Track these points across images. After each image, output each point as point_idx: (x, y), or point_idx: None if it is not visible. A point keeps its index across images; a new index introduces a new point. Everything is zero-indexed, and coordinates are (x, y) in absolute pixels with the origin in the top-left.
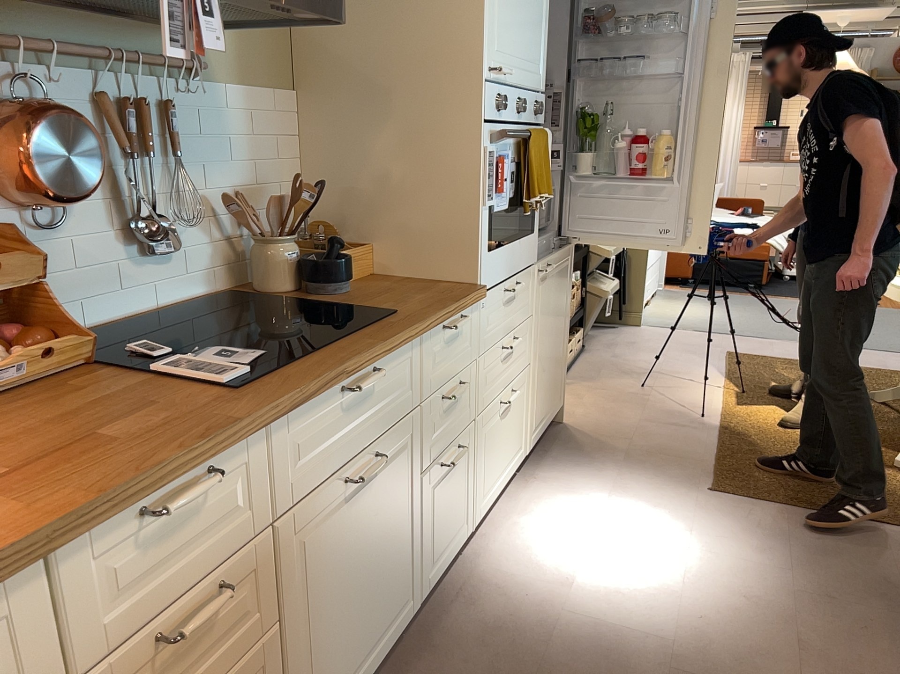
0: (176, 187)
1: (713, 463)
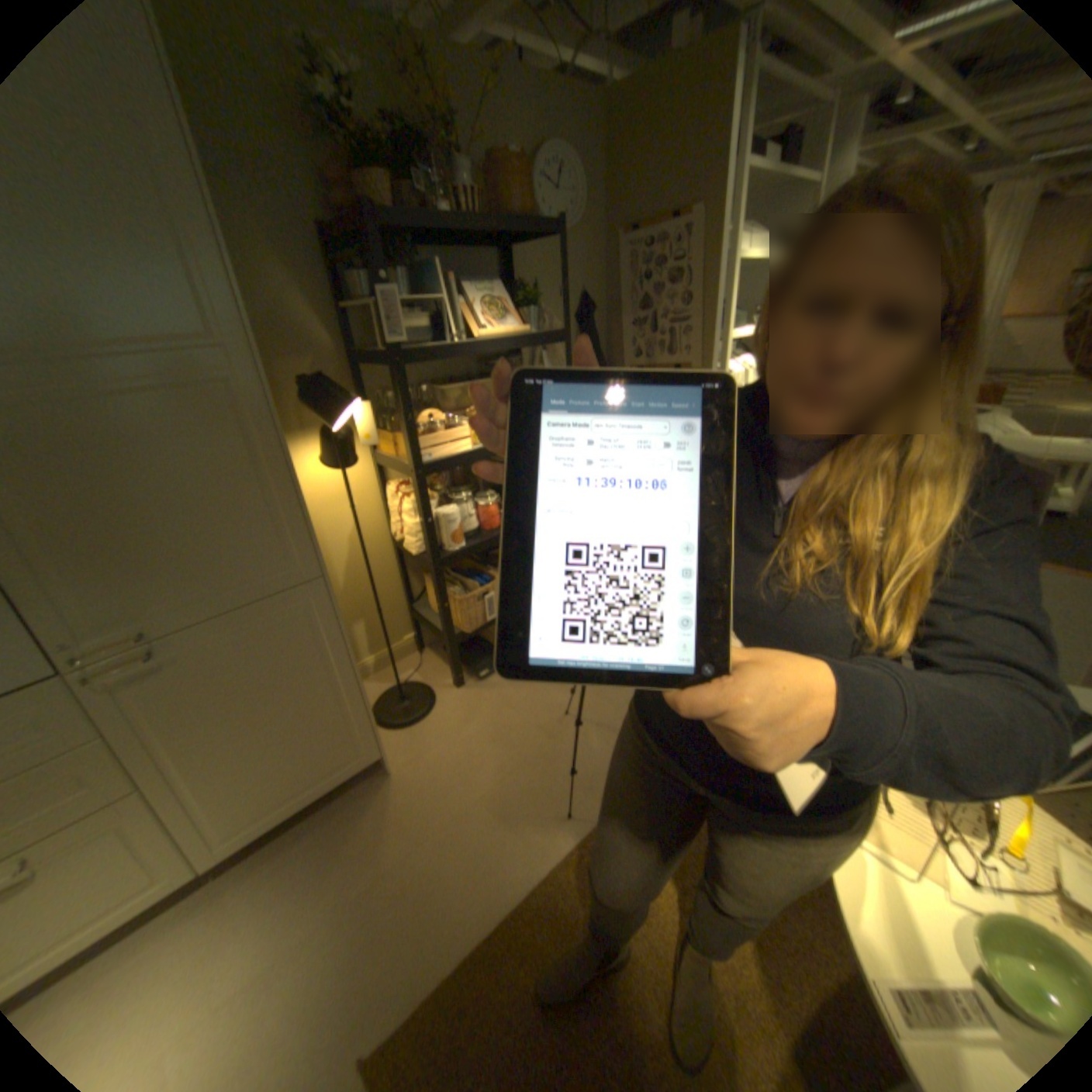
0: None
1: (449, 979)
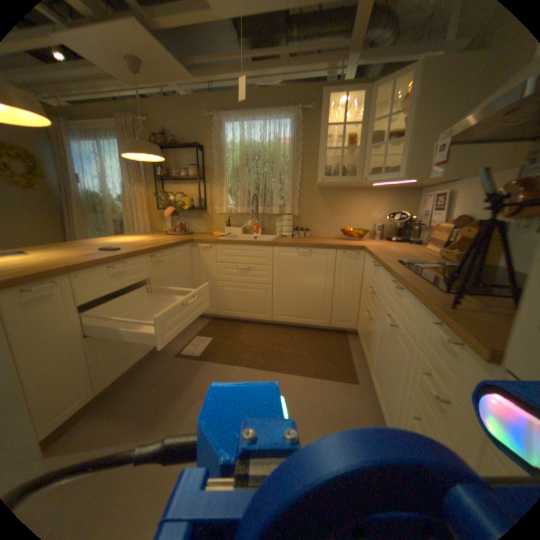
0: None
1: None
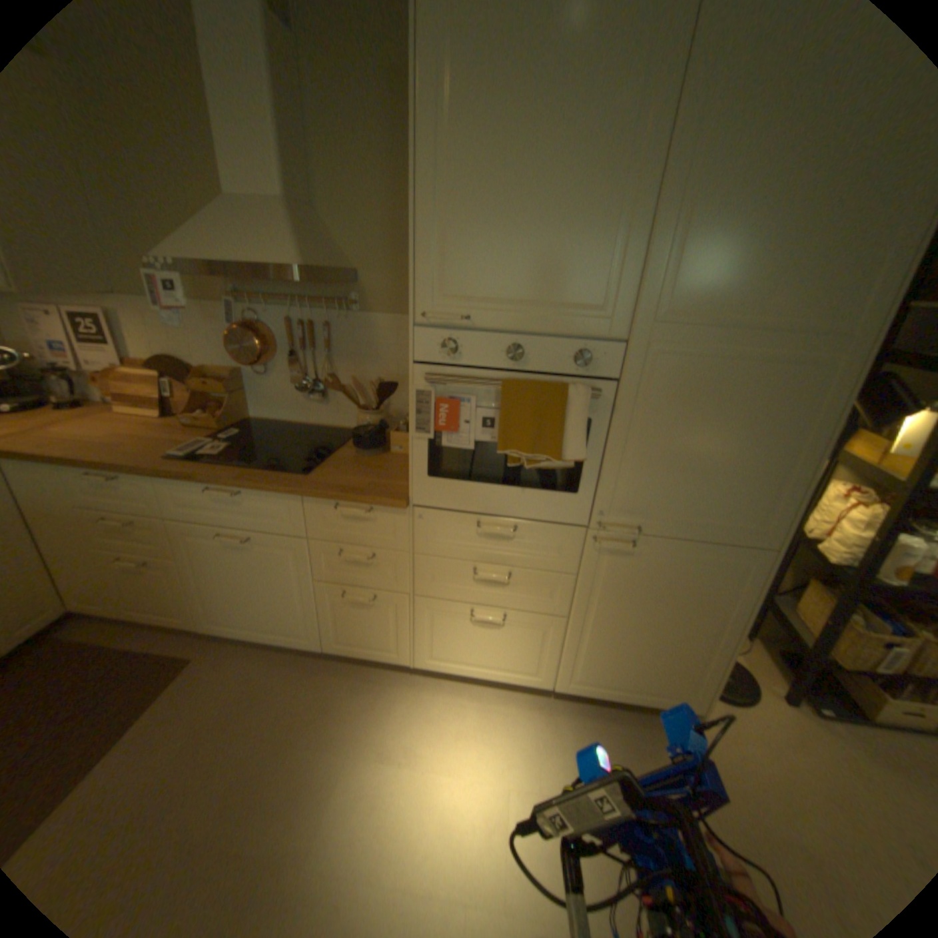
0: (330, 367)
1: None
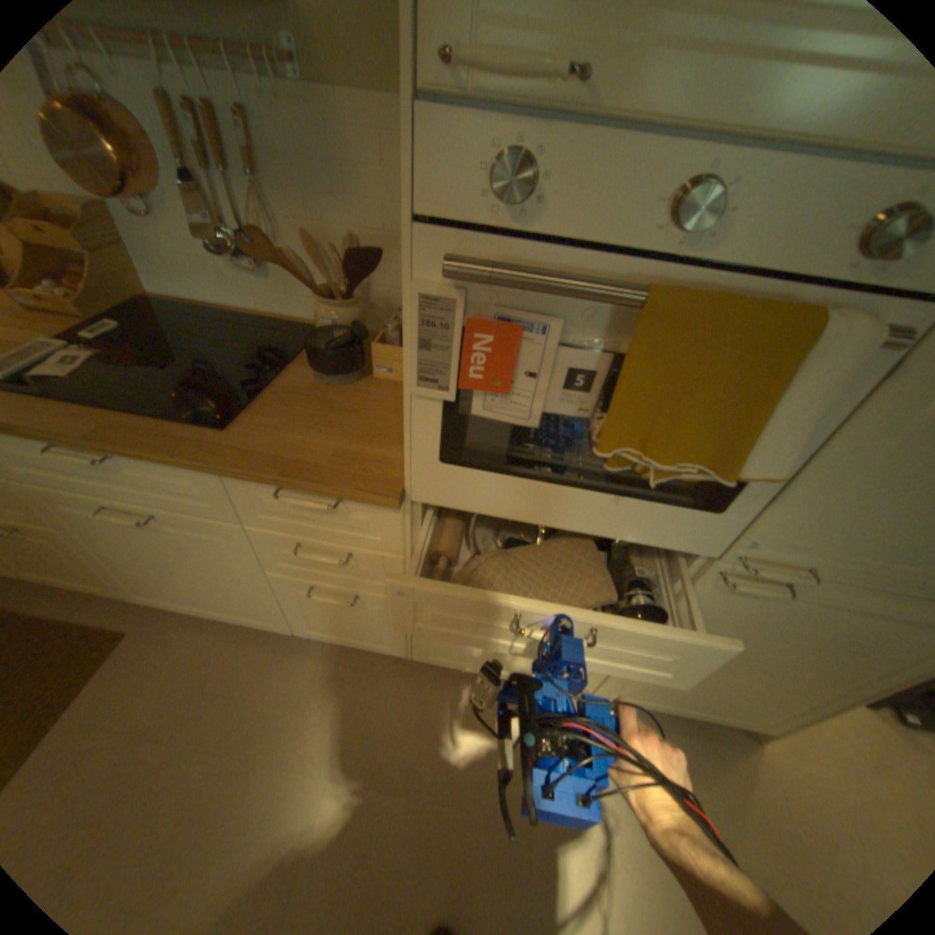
0: (259, 206)
1: None
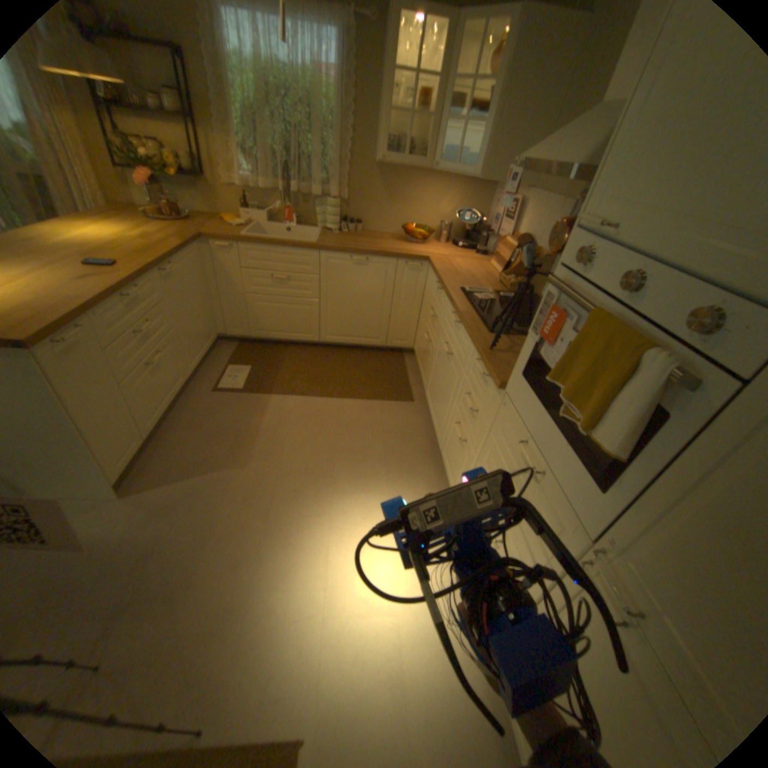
0: None
1: None
